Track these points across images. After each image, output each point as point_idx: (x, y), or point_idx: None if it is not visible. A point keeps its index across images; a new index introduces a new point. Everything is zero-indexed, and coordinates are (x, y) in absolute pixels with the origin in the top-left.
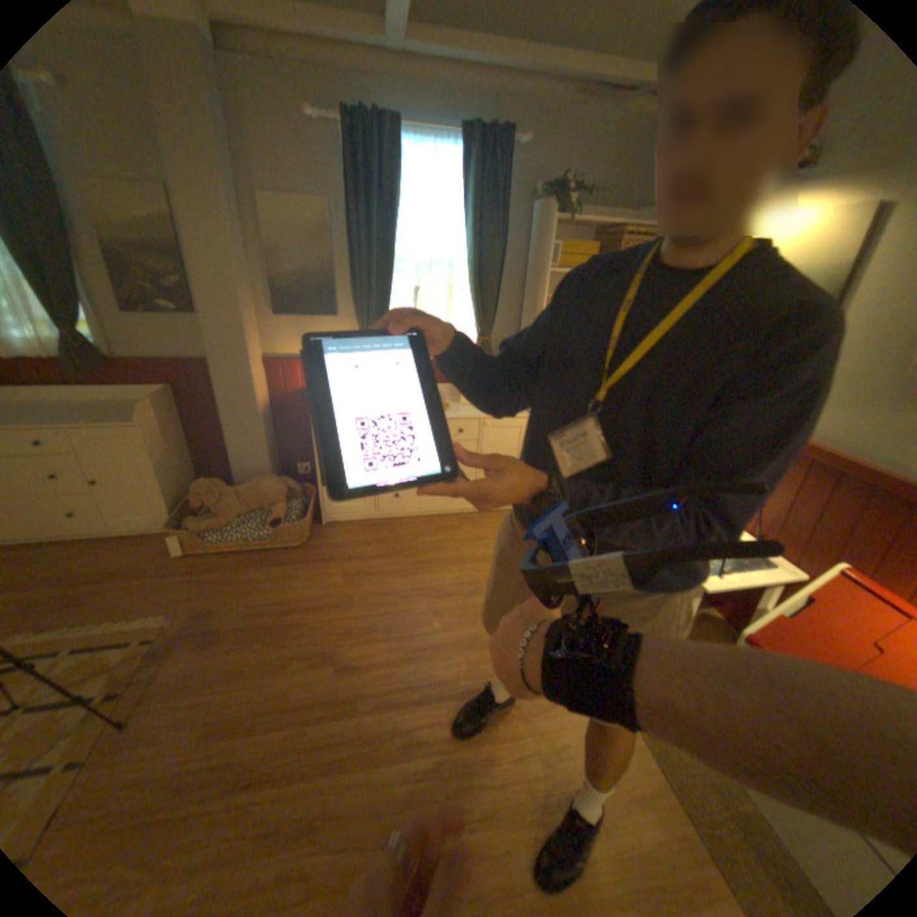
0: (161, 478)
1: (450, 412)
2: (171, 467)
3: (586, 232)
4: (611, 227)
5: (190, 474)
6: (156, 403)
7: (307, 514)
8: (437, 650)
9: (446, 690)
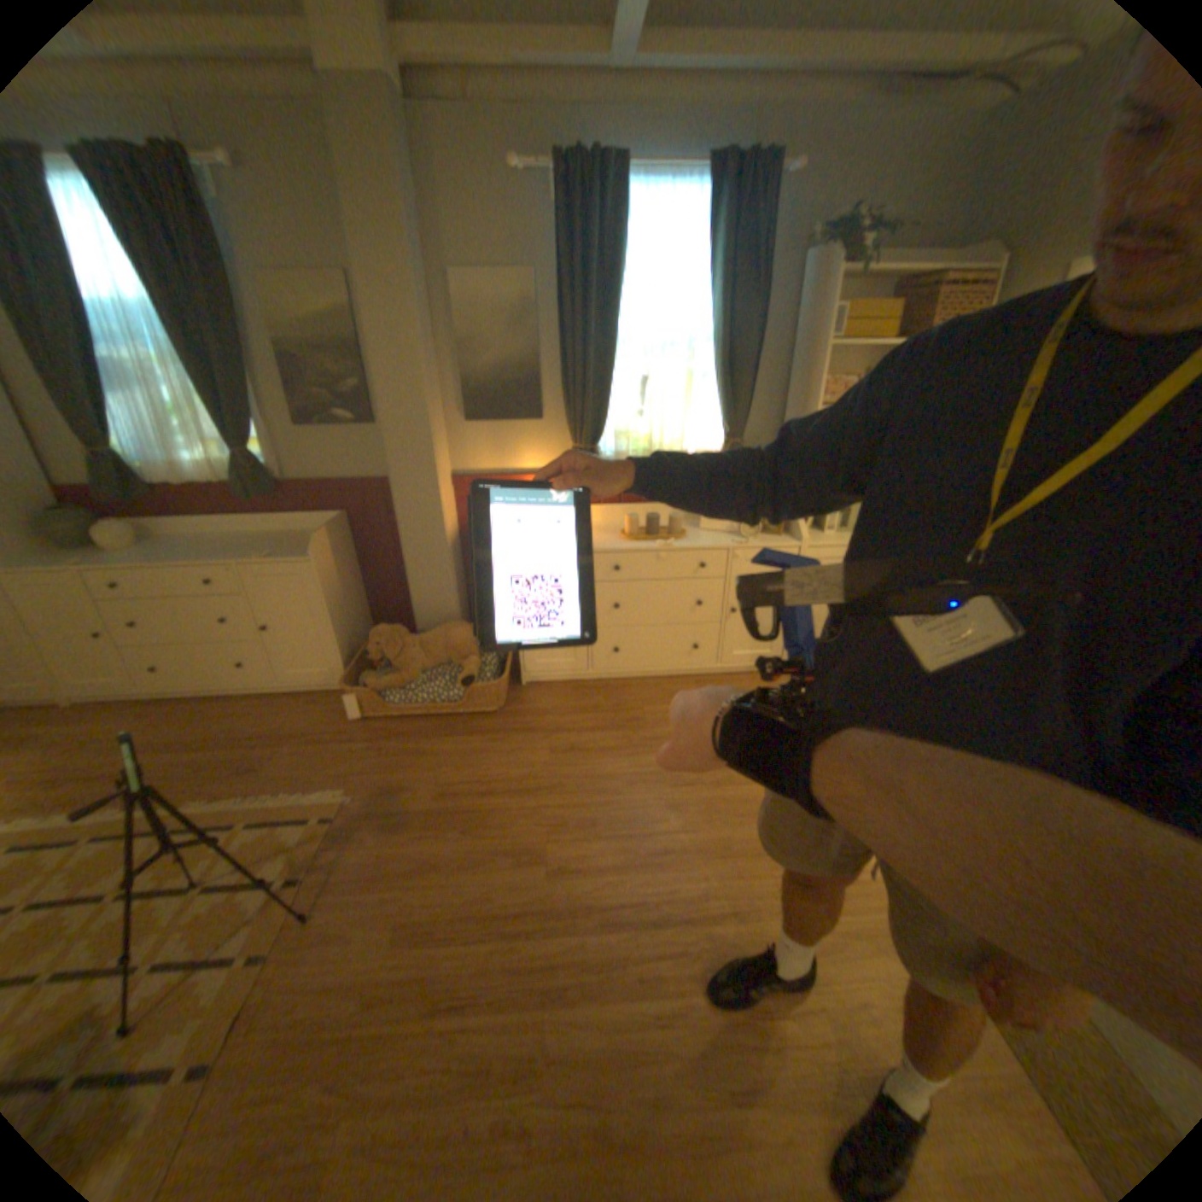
0: (337, 624)
1: (688, 540)
2: (348, 610)
3: (883, 285)
4: (922, 275)
5: (366, 619)
6: (332, 534)
7: (506, 671)
8: (678, 856)
9: (694, 911)
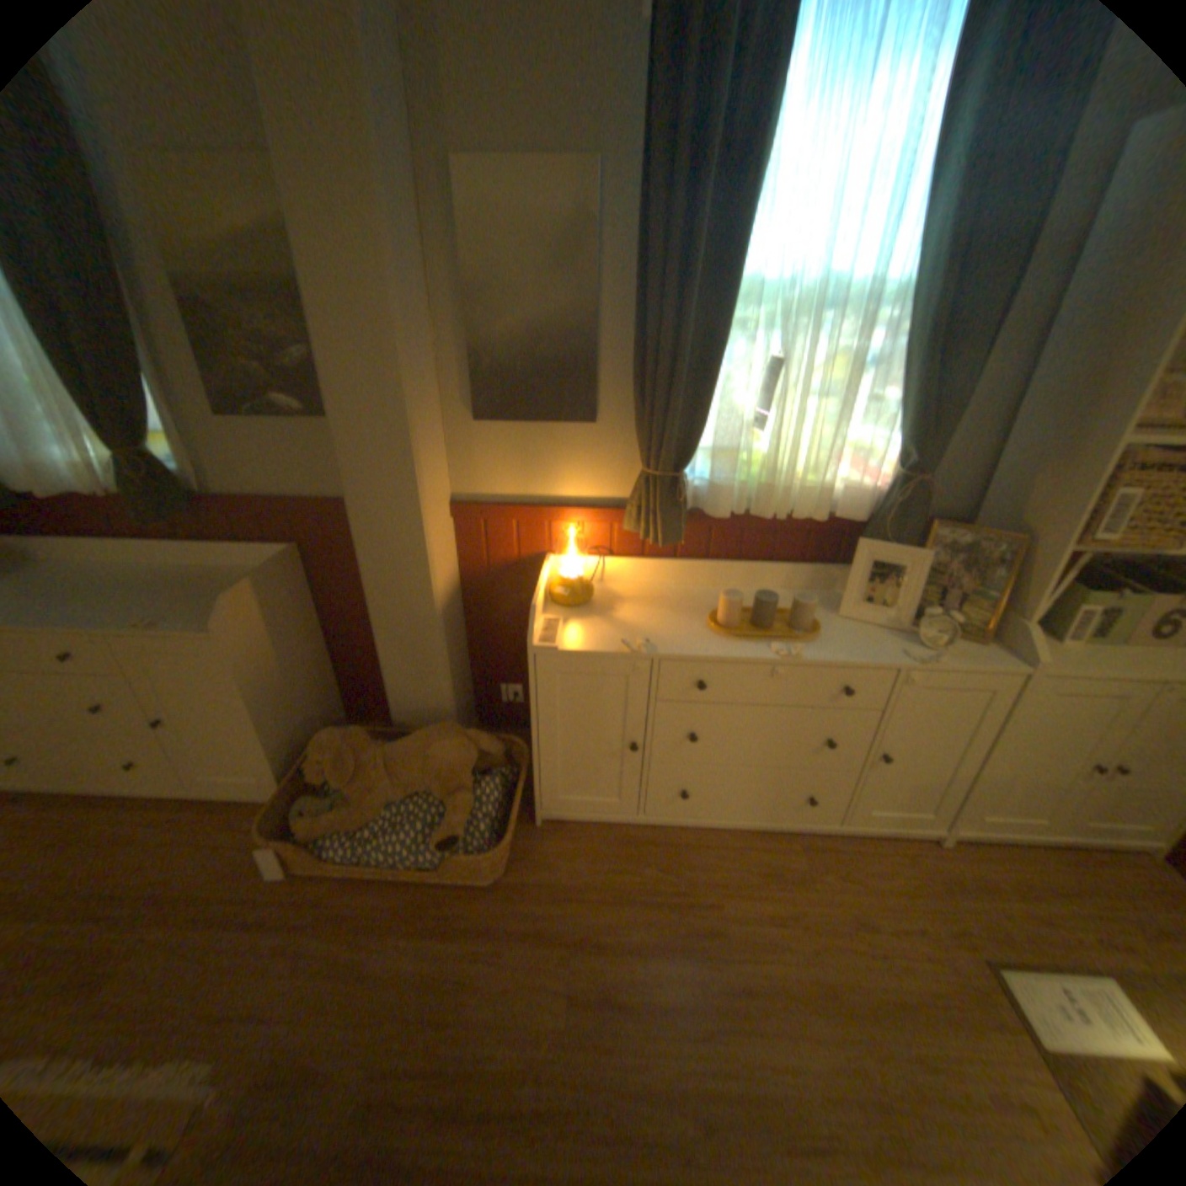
0: (266, 721)
1: (826, 644)
2: (291, 692)
3: None
4: None
5: (329, 690)
6: (266, 584)
7: (510, 827)
8: None
9: None
